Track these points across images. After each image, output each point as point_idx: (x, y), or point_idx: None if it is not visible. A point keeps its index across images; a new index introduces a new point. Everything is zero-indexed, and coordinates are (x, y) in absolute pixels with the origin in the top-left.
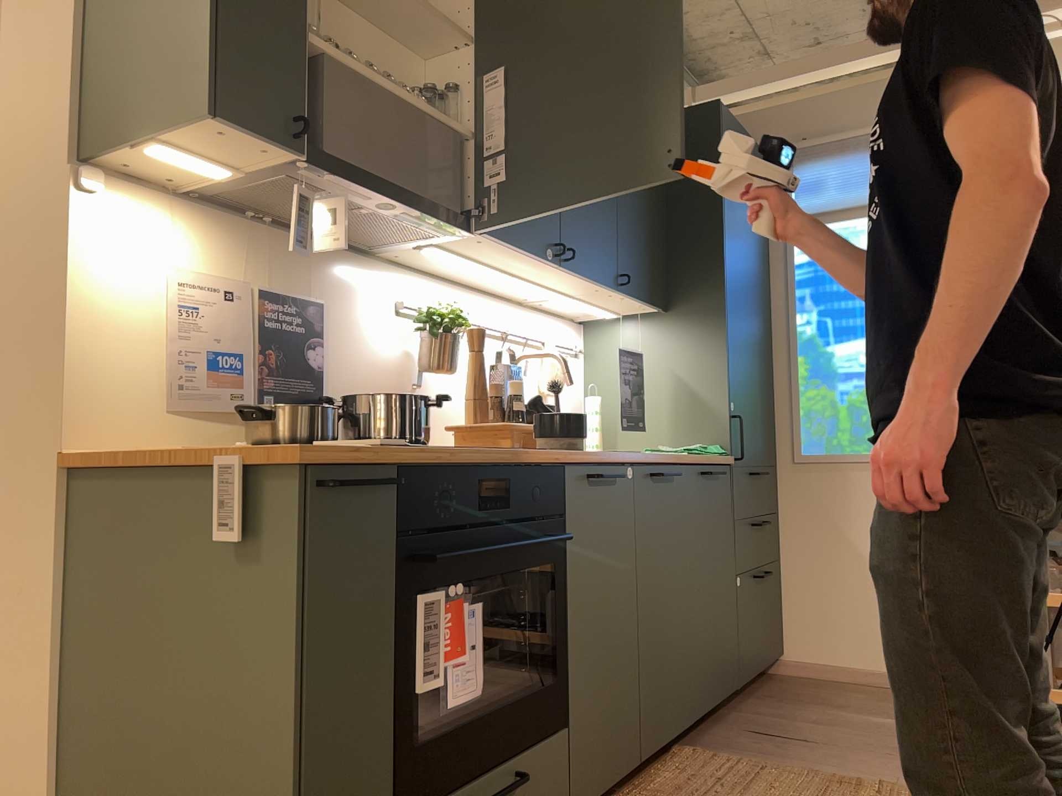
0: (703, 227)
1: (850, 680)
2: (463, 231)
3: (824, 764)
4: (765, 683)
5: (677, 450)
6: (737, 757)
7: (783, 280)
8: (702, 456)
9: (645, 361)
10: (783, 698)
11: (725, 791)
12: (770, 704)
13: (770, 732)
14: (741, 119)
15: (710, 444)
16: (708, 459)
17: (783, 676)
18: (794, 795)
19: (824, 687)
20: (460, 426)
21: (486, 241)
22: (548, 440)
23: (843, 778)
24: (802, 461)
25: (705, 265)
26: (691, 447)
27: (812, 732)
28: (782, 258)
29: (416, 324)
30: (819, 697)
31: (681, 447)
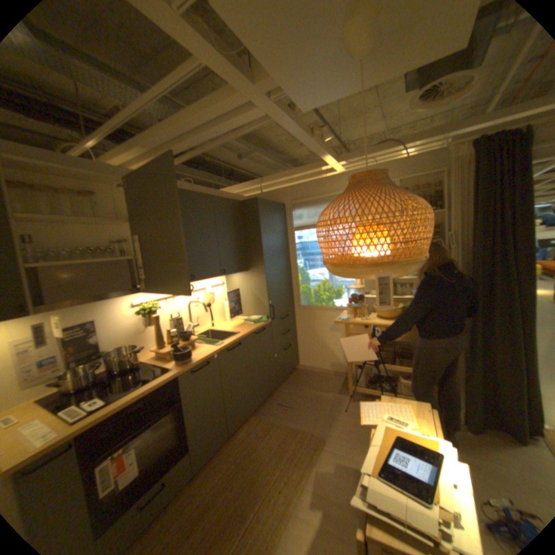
0: (255, 243)
1: (316, 372)
2: (137, 292)
3: (291, 422)
4: (291, 375)
5: (251, 320)
6: (266, 422)
7: (292, 248)
8: (257, 323)
9: (243, 287)
10: (293, 384)
11: (255, 442)
12: (288, 387)
13: (282, 405)
14: (276, 190)
15: (263, 315)
16: (258, 326)
17: (298, 370)
18: (274, 443)
19: (308, 376)
20: (152, 352)
21: (149, 290)
22: (174, 363)
23: (292, 431)
24: (301, 307)
25: (257, 256)
26: (257, 317)
27: (294, 403)
28: (291, 241)
29: (136, 313)
30: (304, 382)
31: (254, 316)
